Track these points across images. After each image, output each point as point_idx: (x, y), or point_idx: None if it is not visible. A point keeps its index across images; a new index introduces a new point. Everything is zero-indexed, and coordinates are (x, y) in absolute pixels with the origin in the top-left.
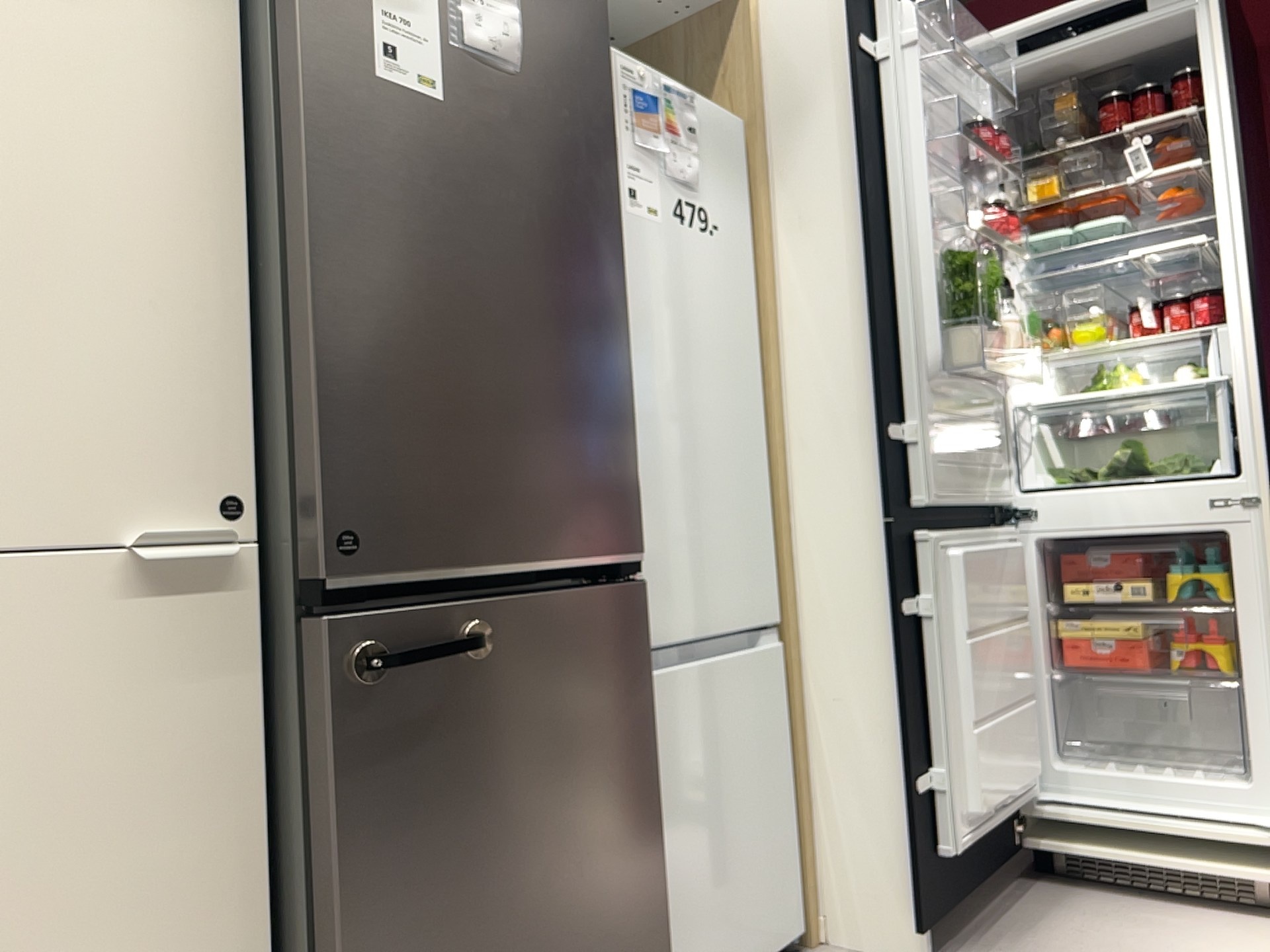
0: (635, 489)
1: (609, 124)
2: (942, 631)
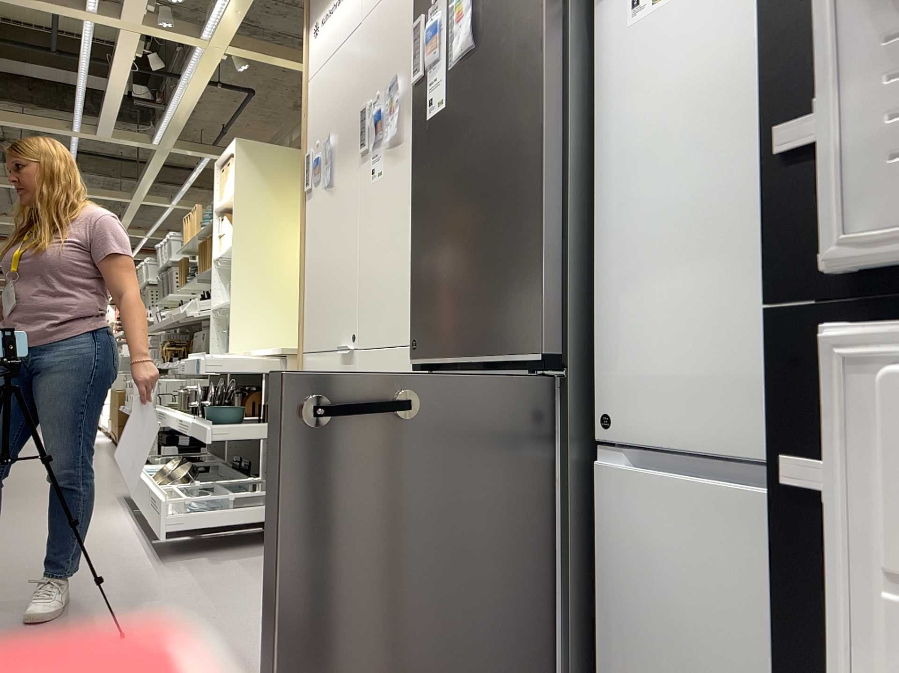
0: (542, 303)
1: (539, 7)
2: (868, 565)
